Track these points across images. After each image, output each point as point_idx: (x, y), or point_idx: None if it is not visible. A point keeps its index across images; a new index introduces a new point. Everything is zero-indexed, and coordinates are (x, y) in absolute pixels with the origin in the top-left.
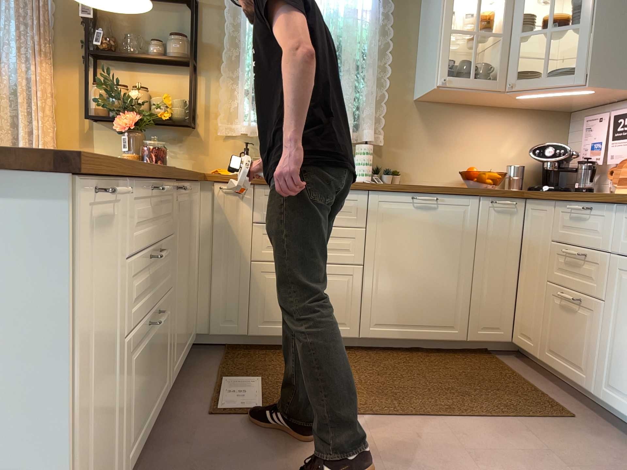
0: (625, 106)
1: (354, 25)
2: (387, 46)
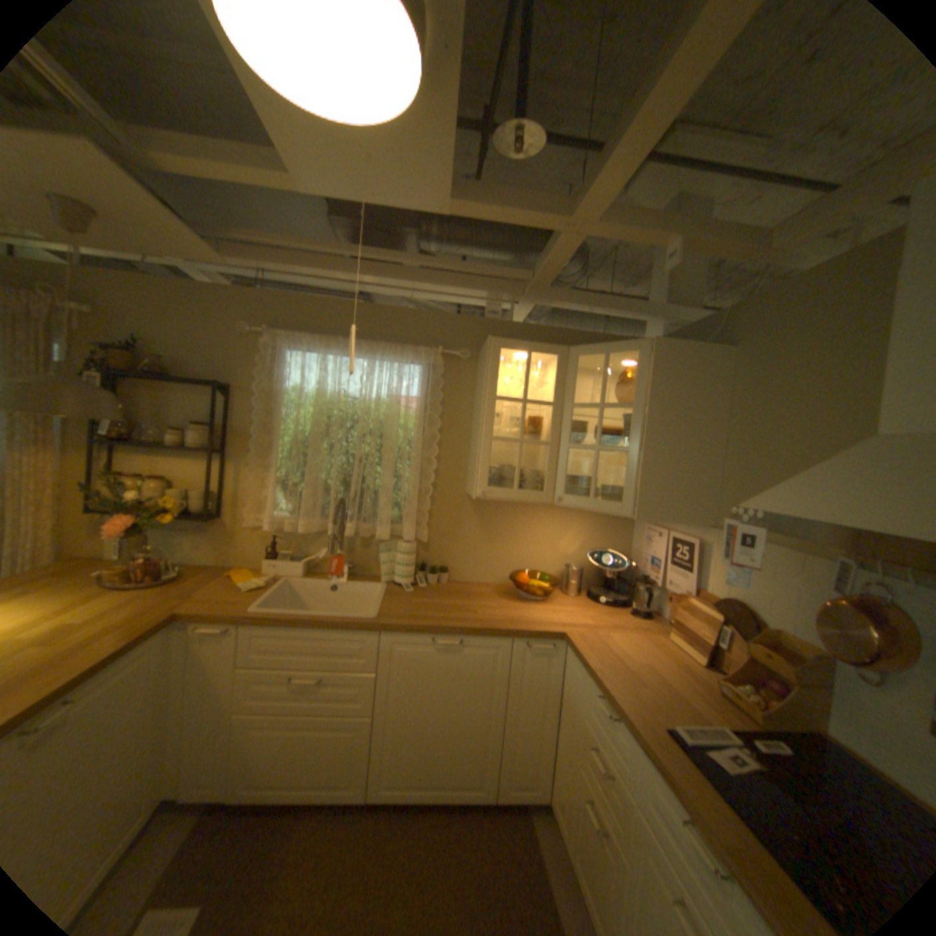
0: (684, 528)
1: (397, 416)
2: (433, 438)
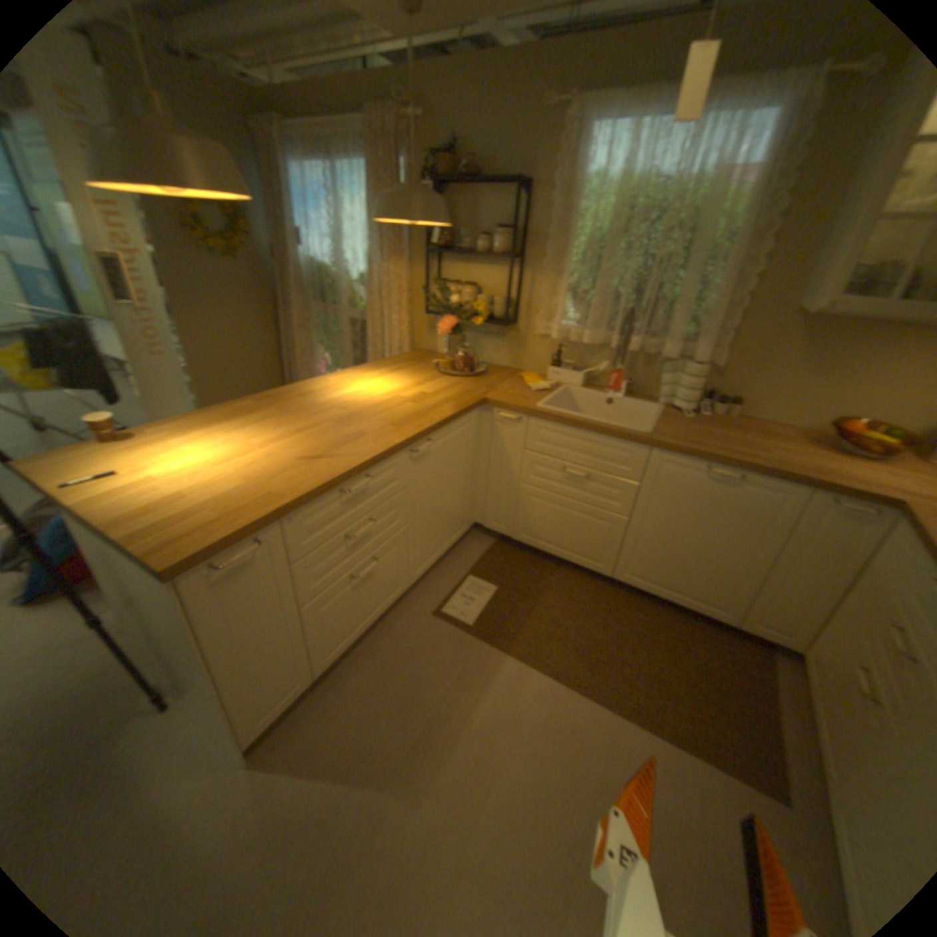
0: None
1: (722, 197)
2: (771, 225)
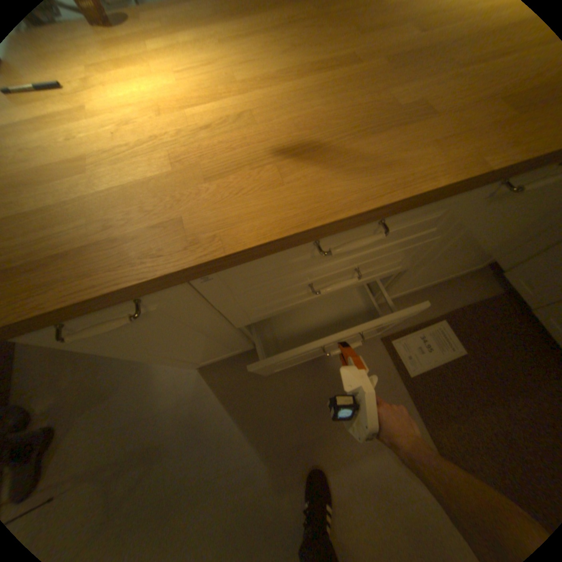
0: None
1: None
2: None
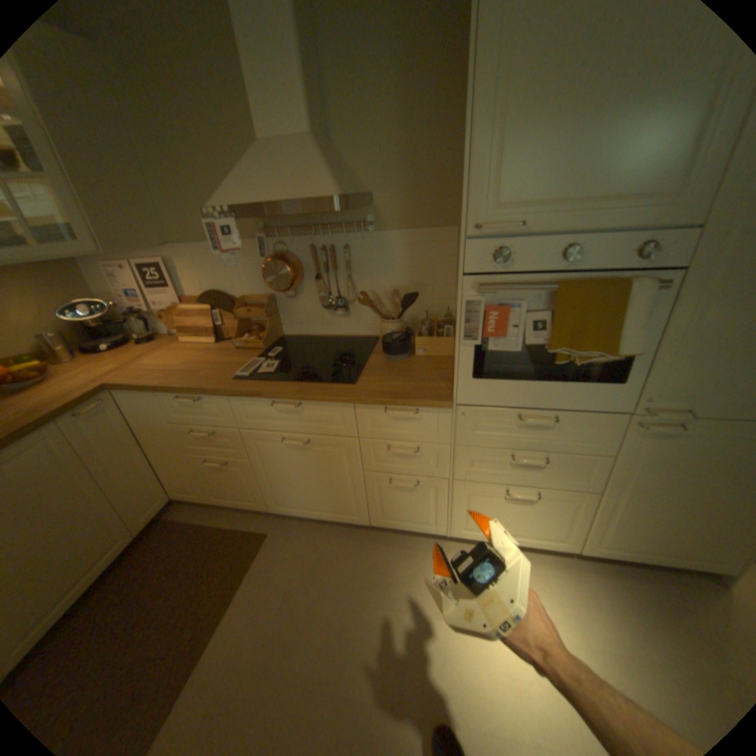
0: (138, 254)
1: None
2: None
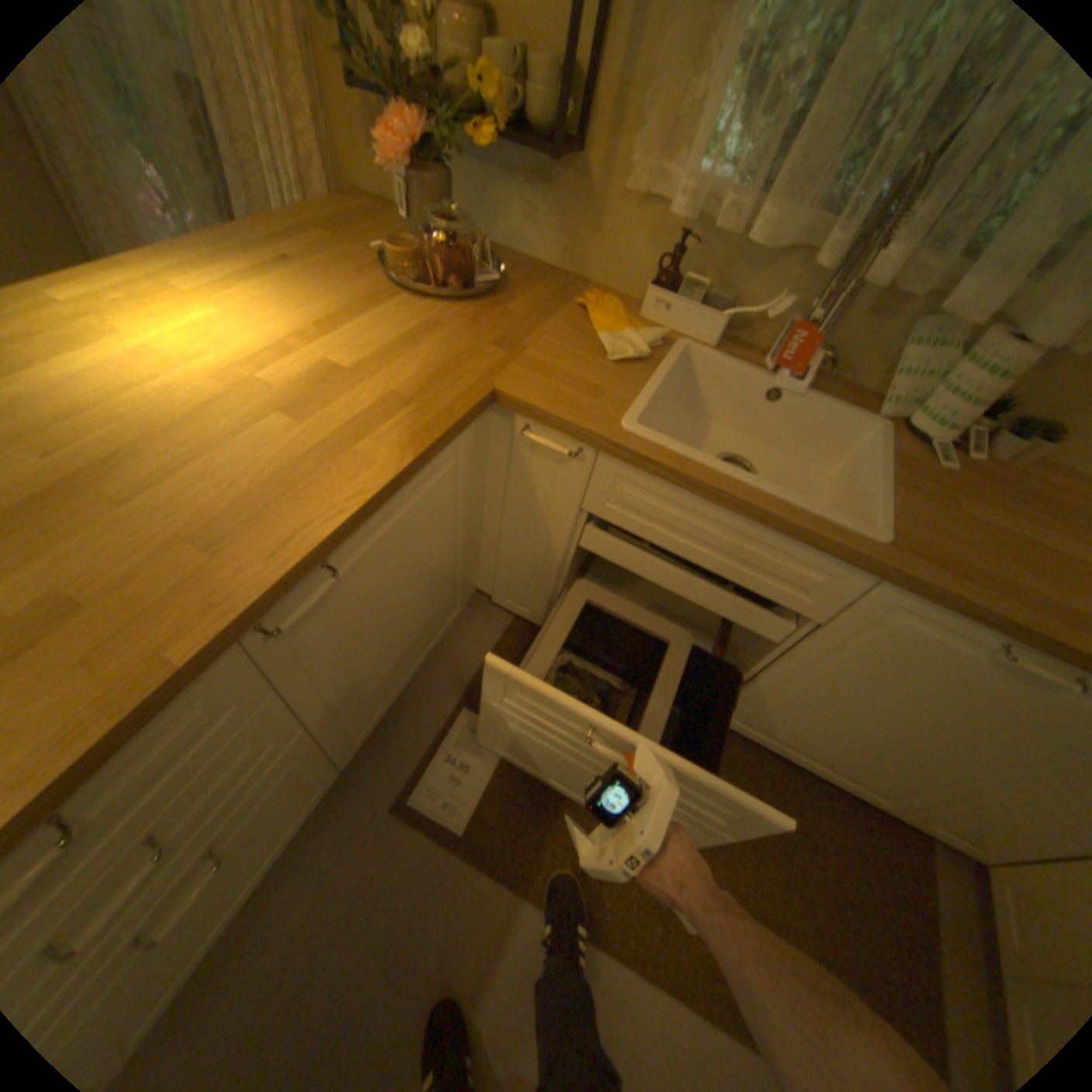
0: None
1: None
2: None
